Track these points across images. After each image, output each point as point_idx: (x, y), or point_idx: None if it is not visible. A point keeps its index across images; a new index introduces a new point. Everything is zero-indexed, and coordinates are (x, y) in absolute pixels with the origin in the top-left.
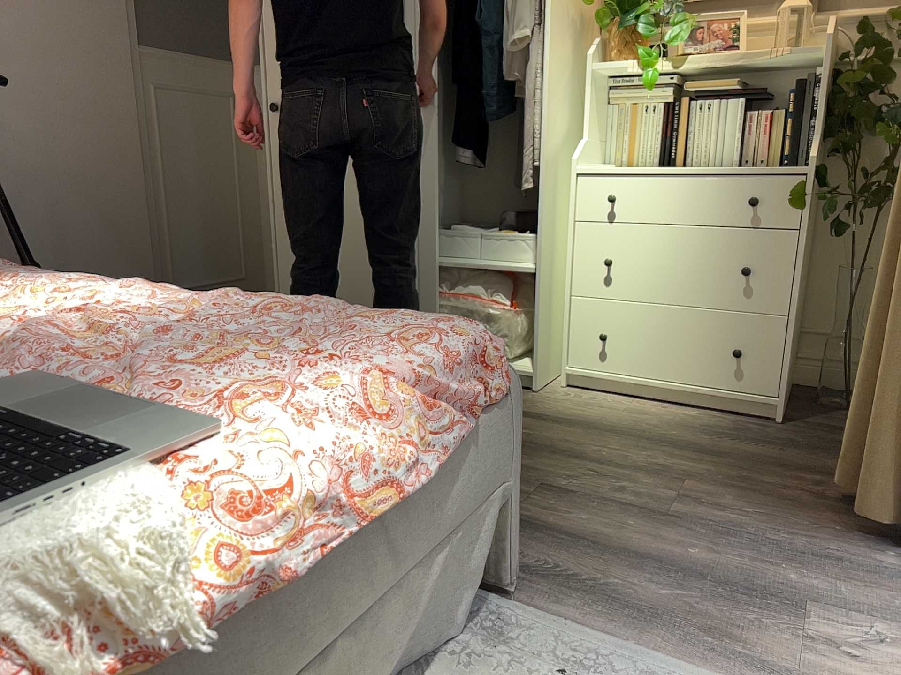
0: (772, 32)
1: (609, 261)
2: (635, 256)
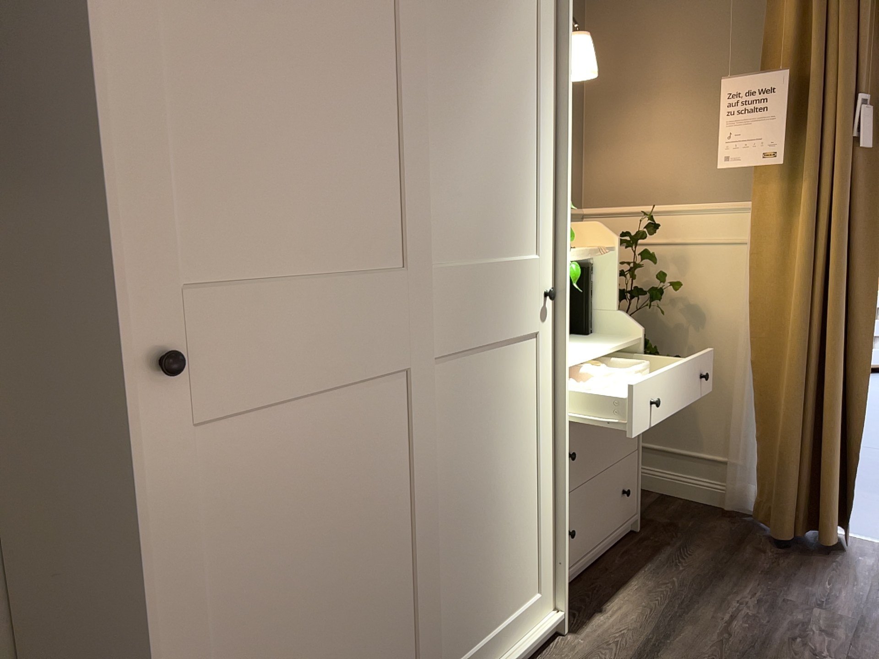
0: None
1: (572, 451)
2: (577, 438)
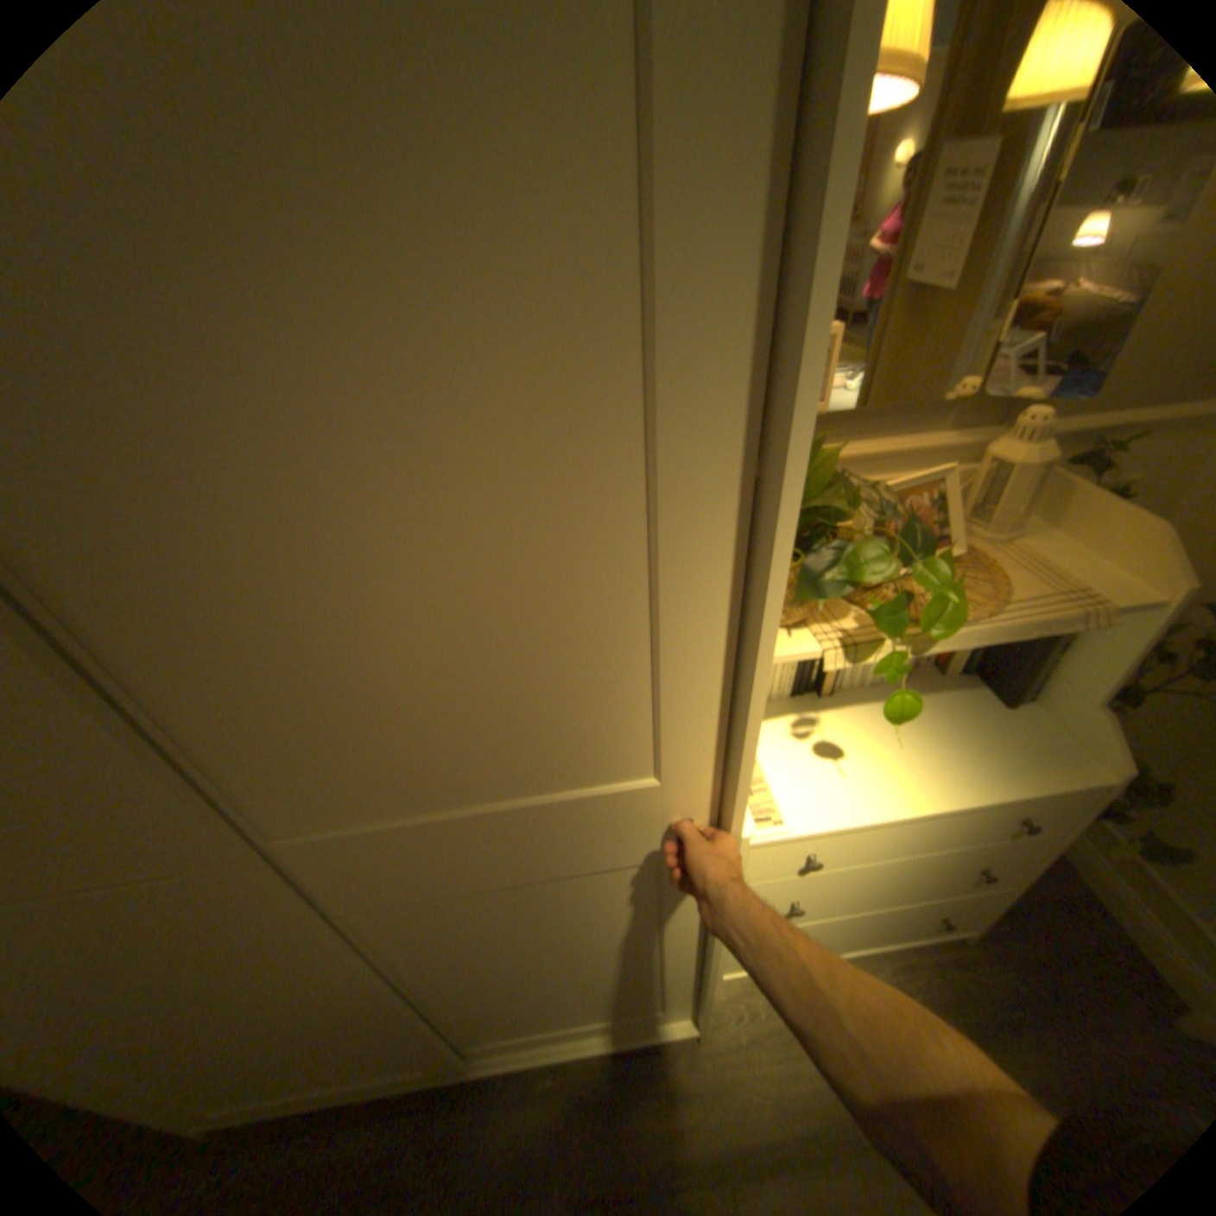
0: (938, 456)
1: (799, 914)
2: (833, 893)
